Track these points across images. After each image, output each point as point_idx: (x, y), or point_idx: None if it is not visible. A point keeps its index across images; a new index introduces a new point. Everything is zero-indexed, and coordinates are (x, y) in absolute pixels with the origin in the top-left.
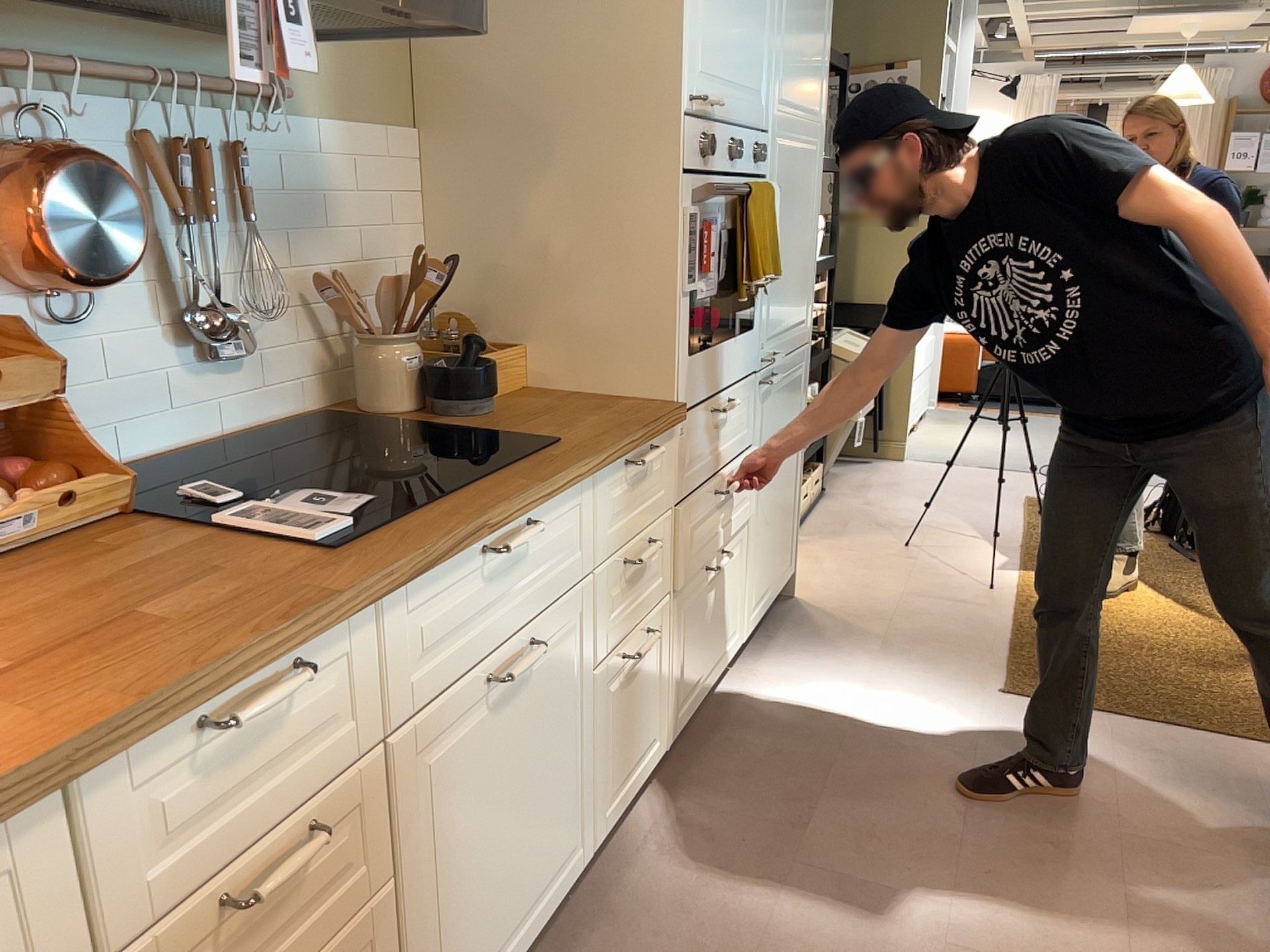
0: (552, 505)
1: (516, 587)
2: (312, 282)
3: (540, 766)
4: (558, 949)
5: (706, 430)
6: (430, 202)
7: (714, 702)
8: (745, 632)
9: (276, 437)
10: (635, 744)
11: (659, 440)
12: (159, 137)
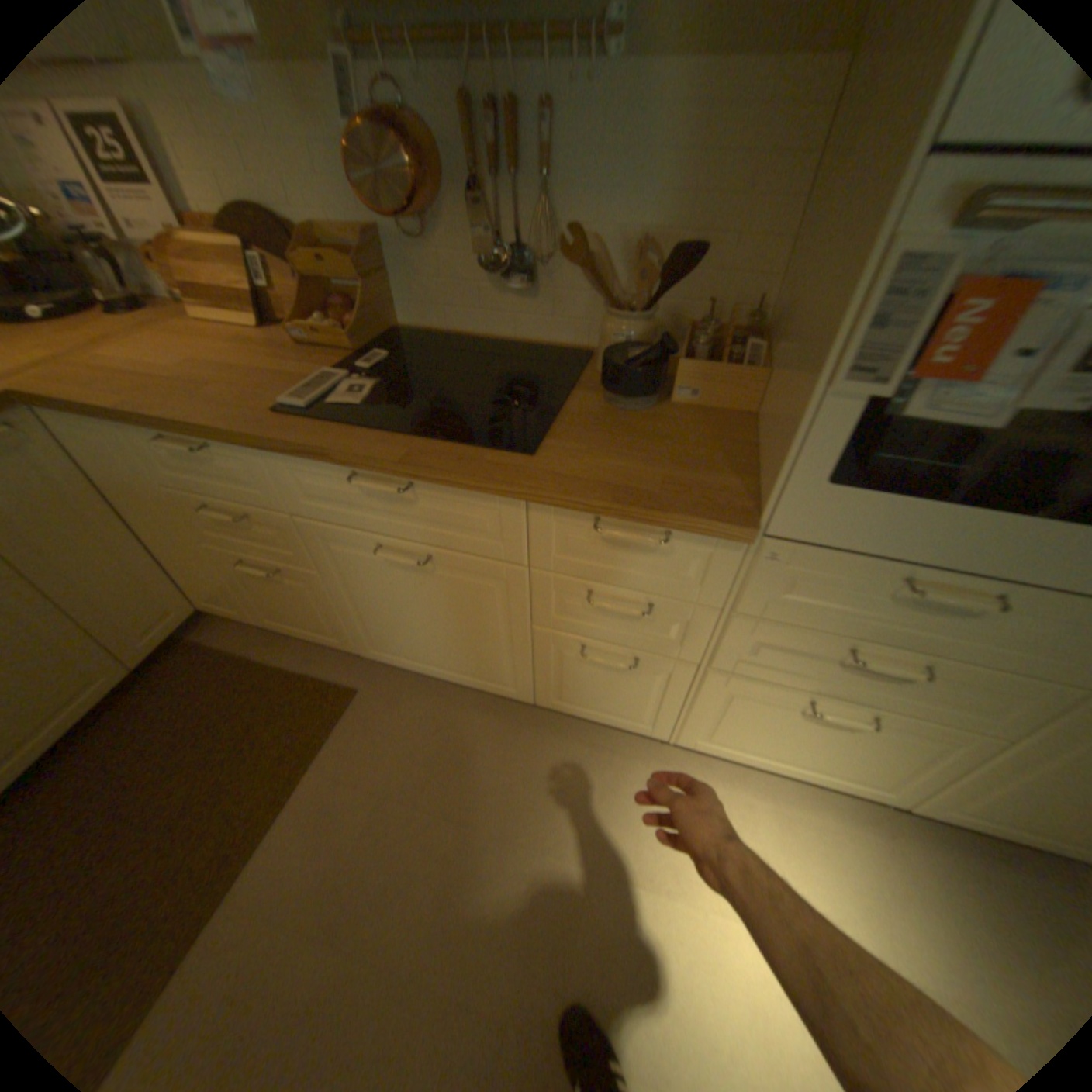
0: (451, 490)
1: (411, 516)
2: (616, 241)
3: (457, 623)
4: (489, 707)
5: (871, 589)
6: (823, 165)
7: (813, 793)
8: (921, 809)
9: (551, 354)
10: (606, 702)
11: (695, 537)
12: (476, 94)
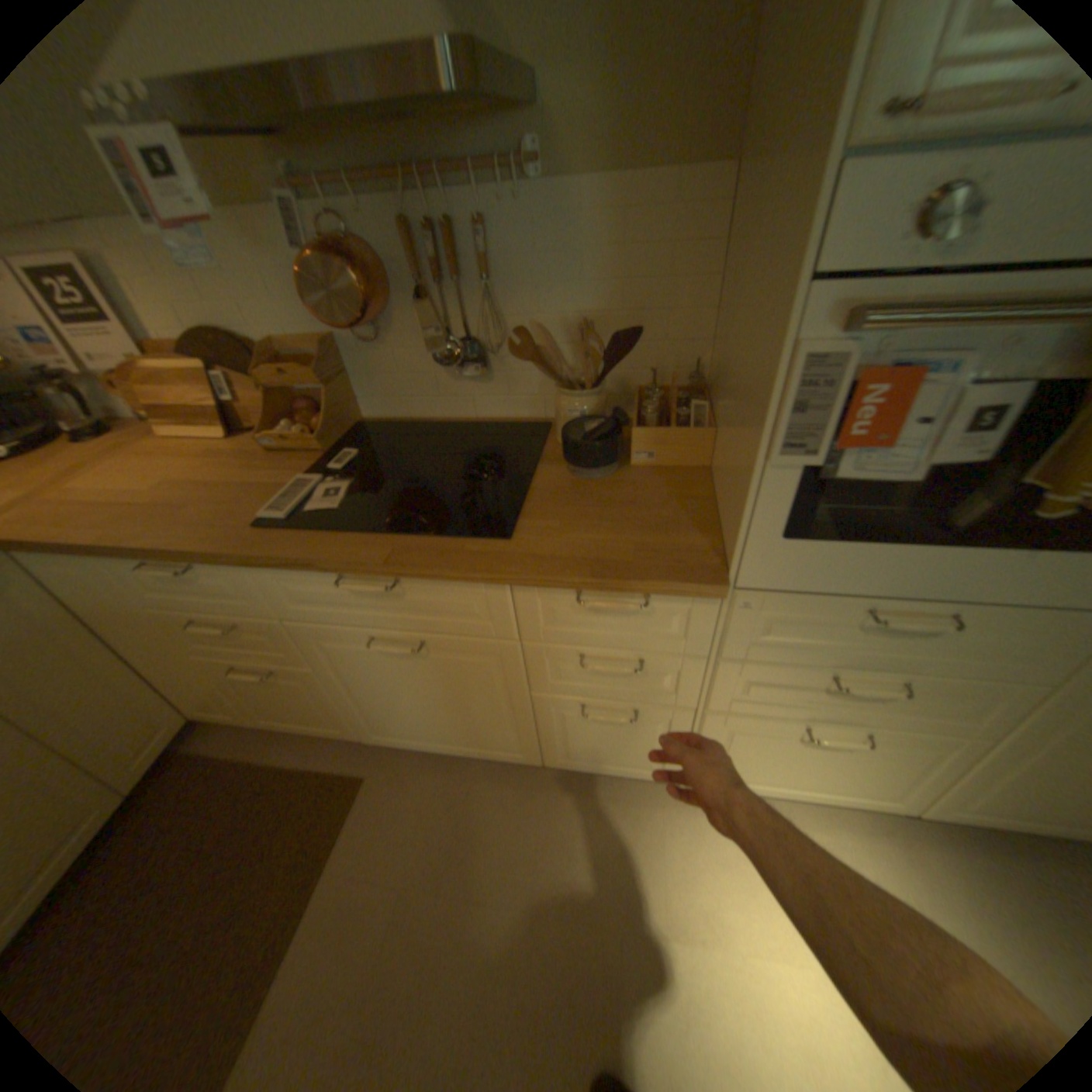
0: (437, 580)
1: (400, 608)
2: (558, 326)
3: (457, 699)
4: (498, 775)
5: (839, 623)
6: (730, 248)
7: (826, 813)
8: (929, 813)
9: (512, 428)
10: (613, 755)
11: (672, 596)
12: (413, 217)
